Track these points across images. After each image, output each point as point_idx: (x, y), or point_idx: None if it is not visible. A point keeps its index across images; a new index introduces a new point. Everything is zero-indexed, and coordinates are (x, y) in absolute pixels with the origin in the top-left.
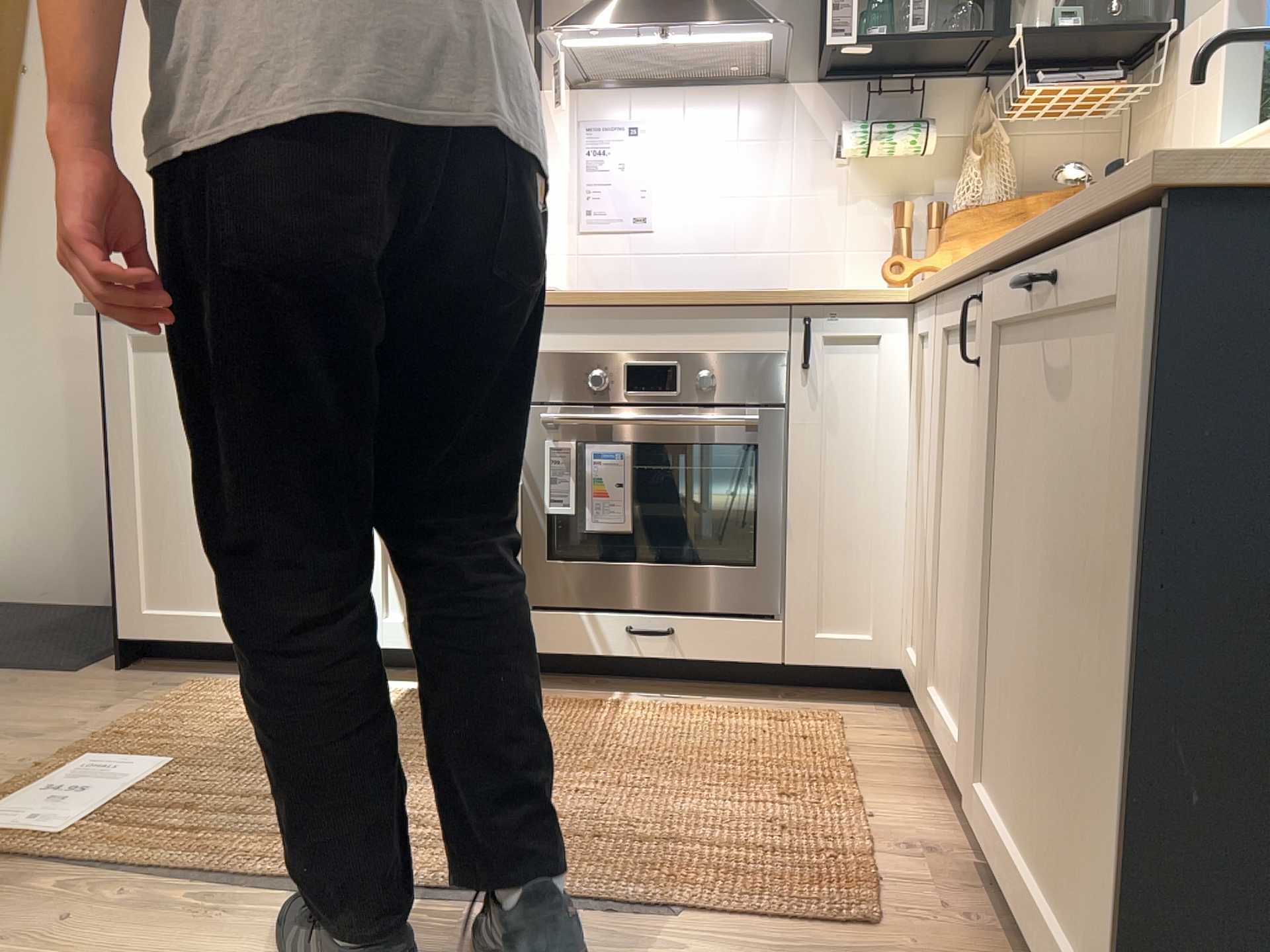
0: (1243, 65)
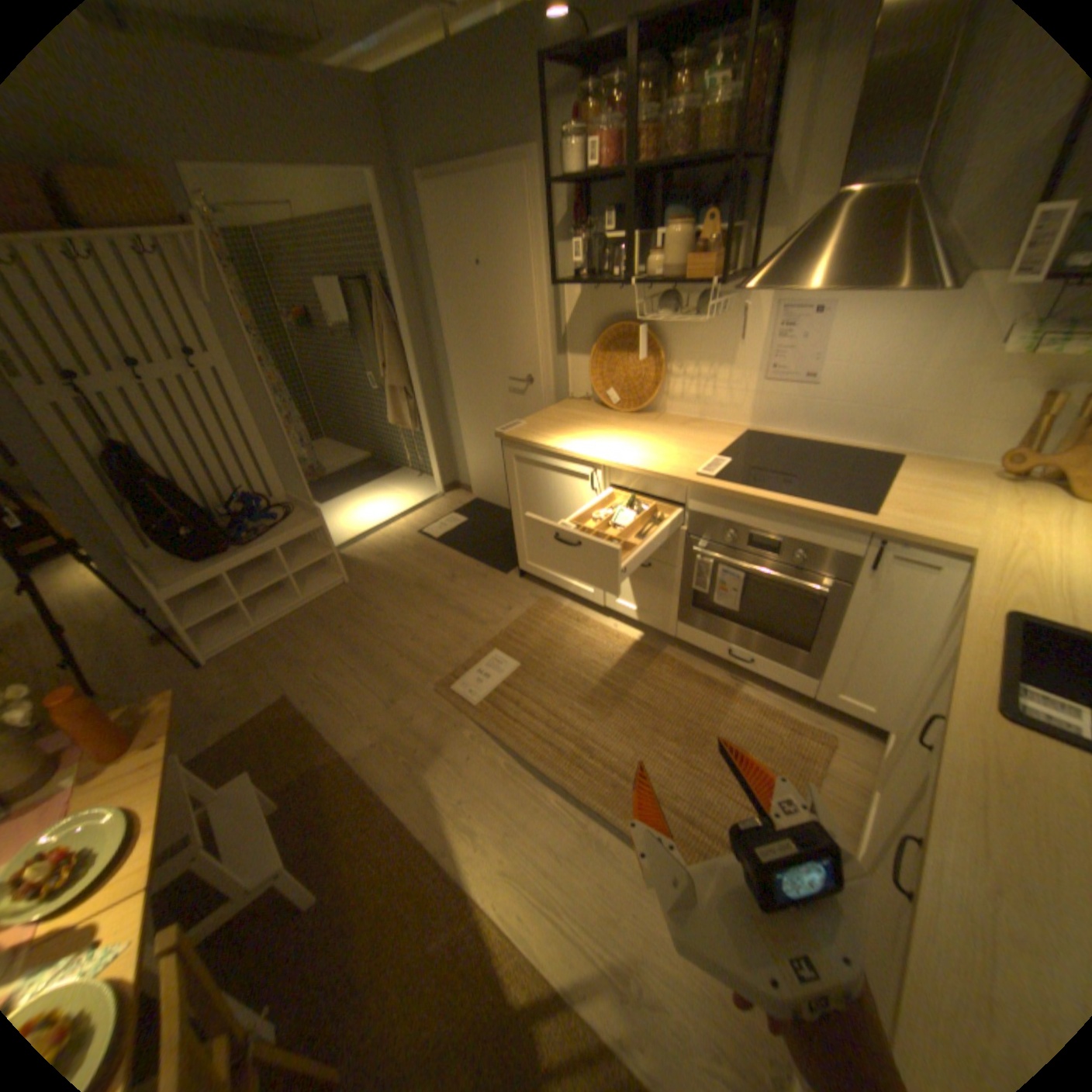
0: None
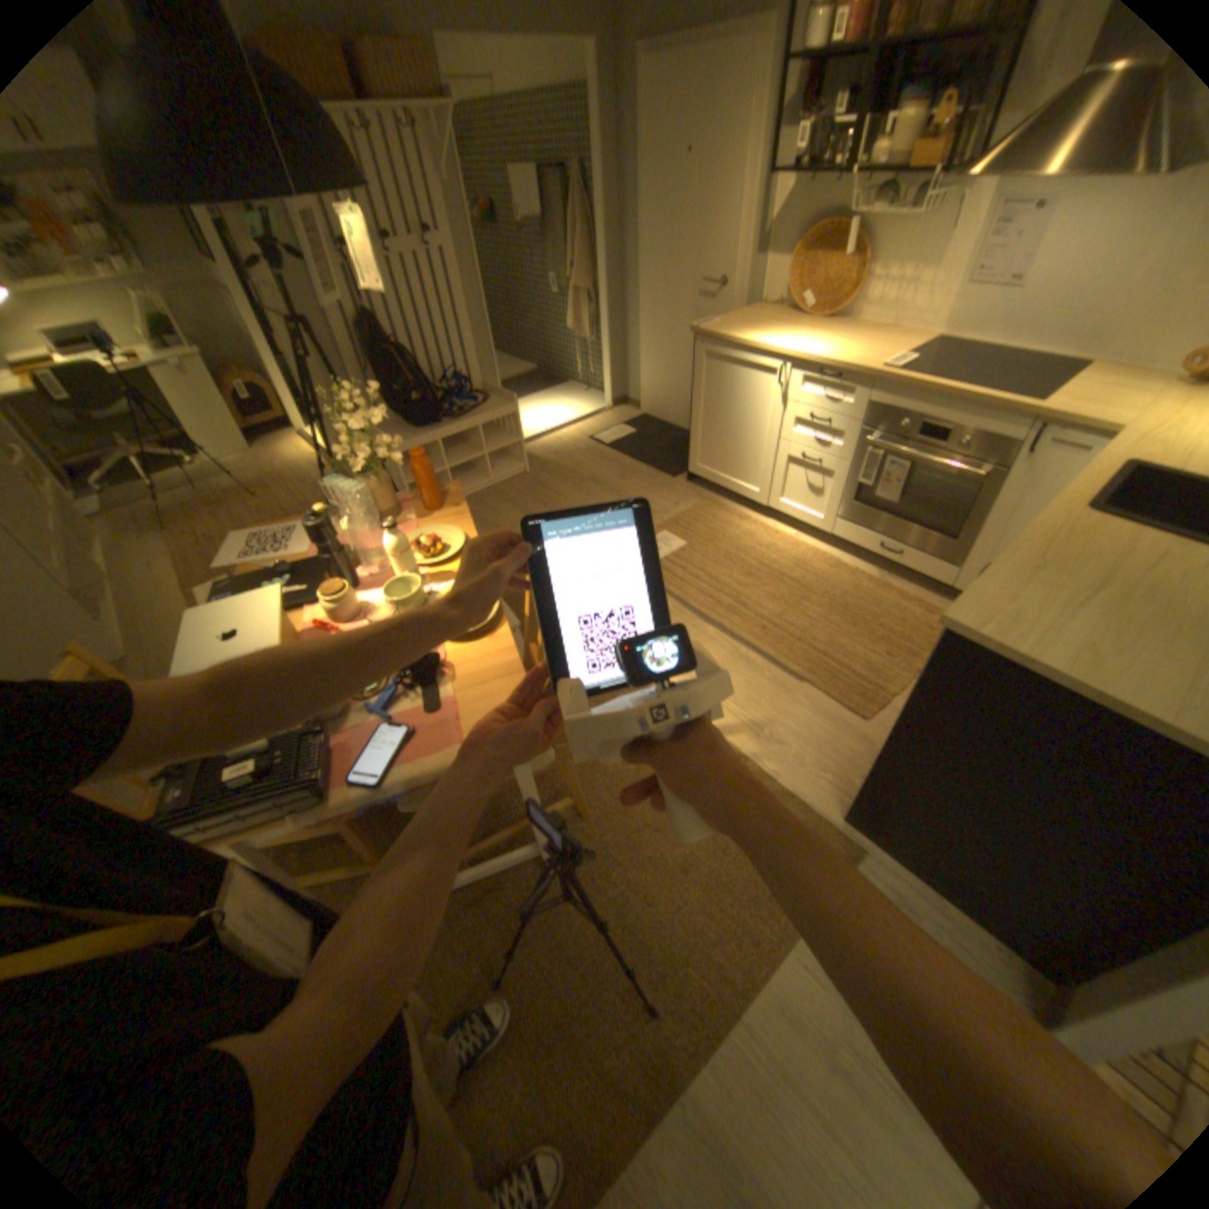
0: None
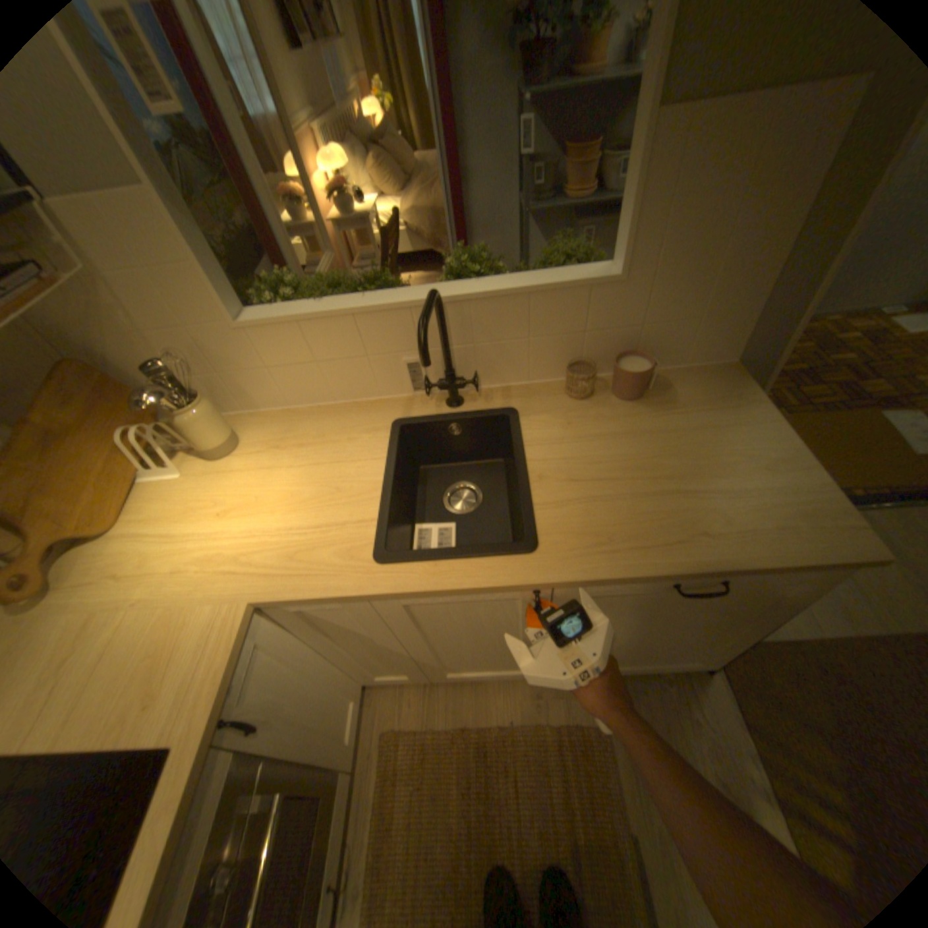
0: (200, 247)
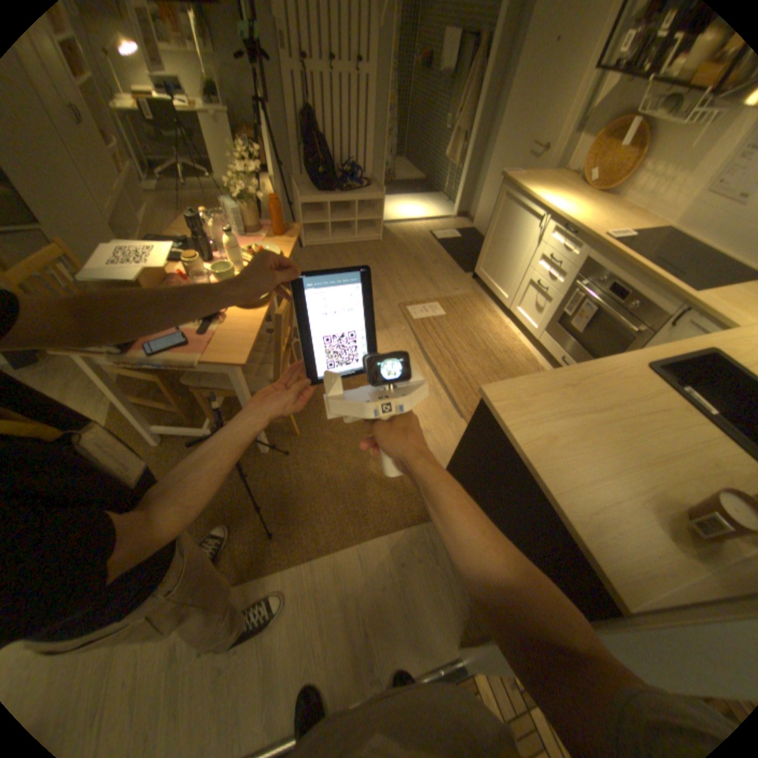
0: None
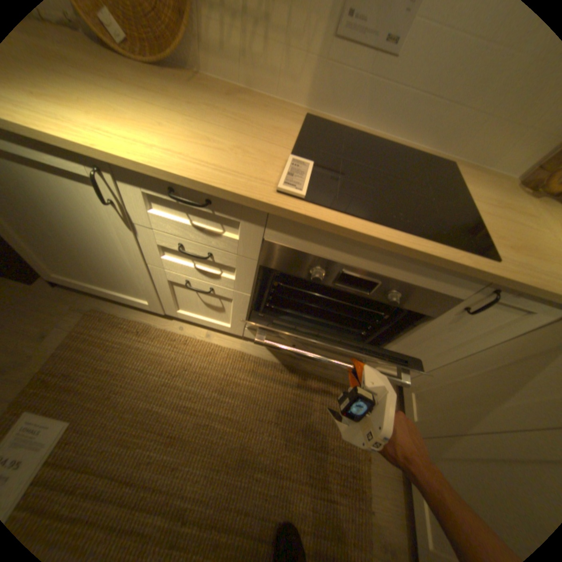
0: None
